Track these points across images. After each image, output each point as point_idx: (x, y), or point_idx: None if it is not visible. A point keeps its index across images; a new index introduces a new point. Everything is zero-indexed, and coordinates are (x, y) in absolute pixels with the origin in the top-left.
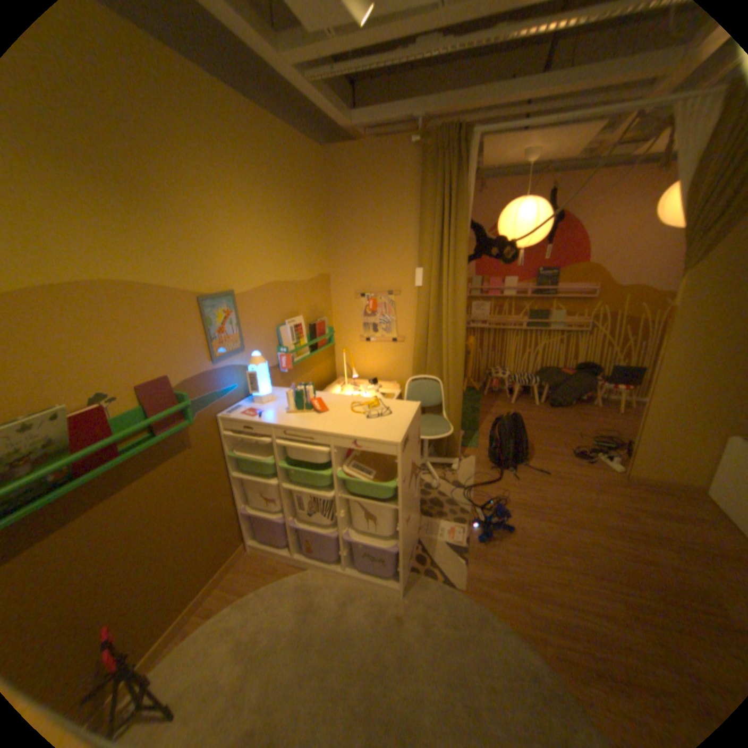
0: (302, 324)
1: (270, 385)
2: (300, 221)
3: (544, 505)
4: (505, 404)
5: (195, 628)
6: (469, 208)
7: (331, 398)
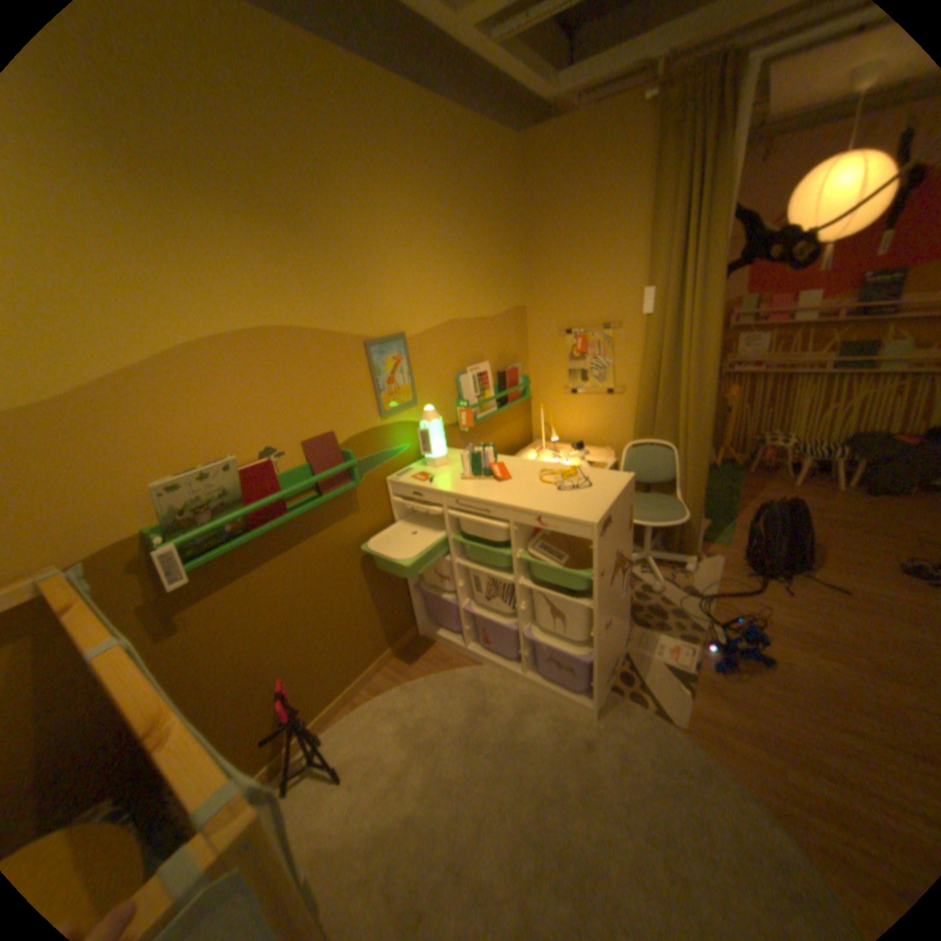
0: (488, 372)
1: (445, 446)
2: (488, 239)
3: (833, 638)
4: (784, 487)
5: (363, 702)
6: (734, 186)
7: (516, 464)
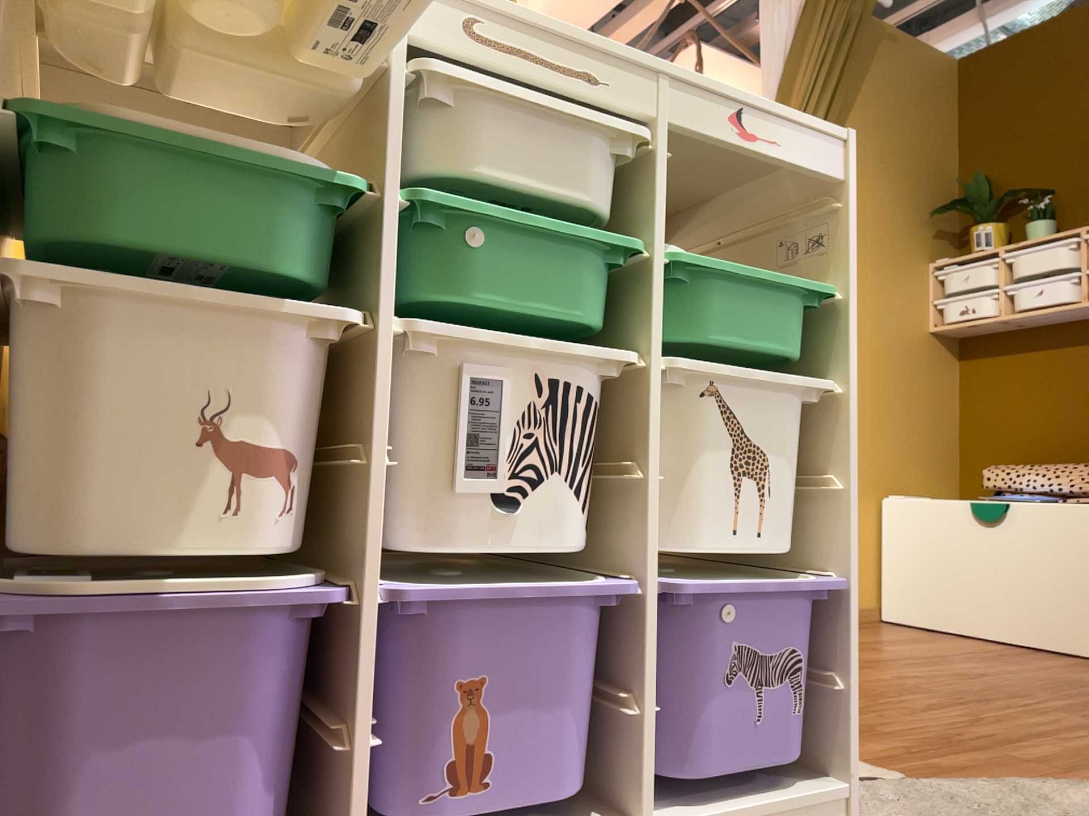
0: None
1: None
2: None
3: None
4: None
5: None
6: None
7: None
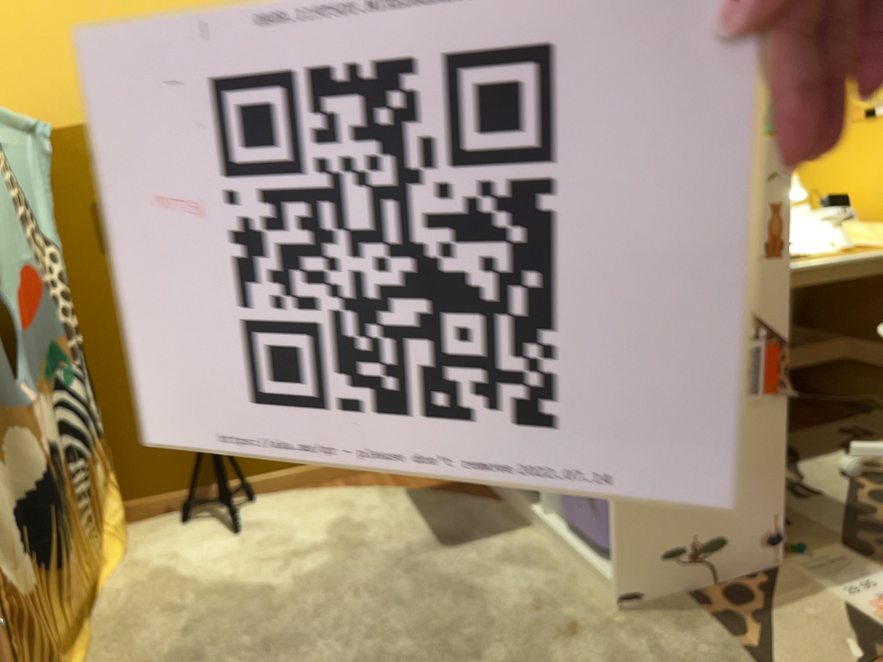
0: None
1: None
2: None
3: None
4: None
5: (330, 488)
6: None
7: None
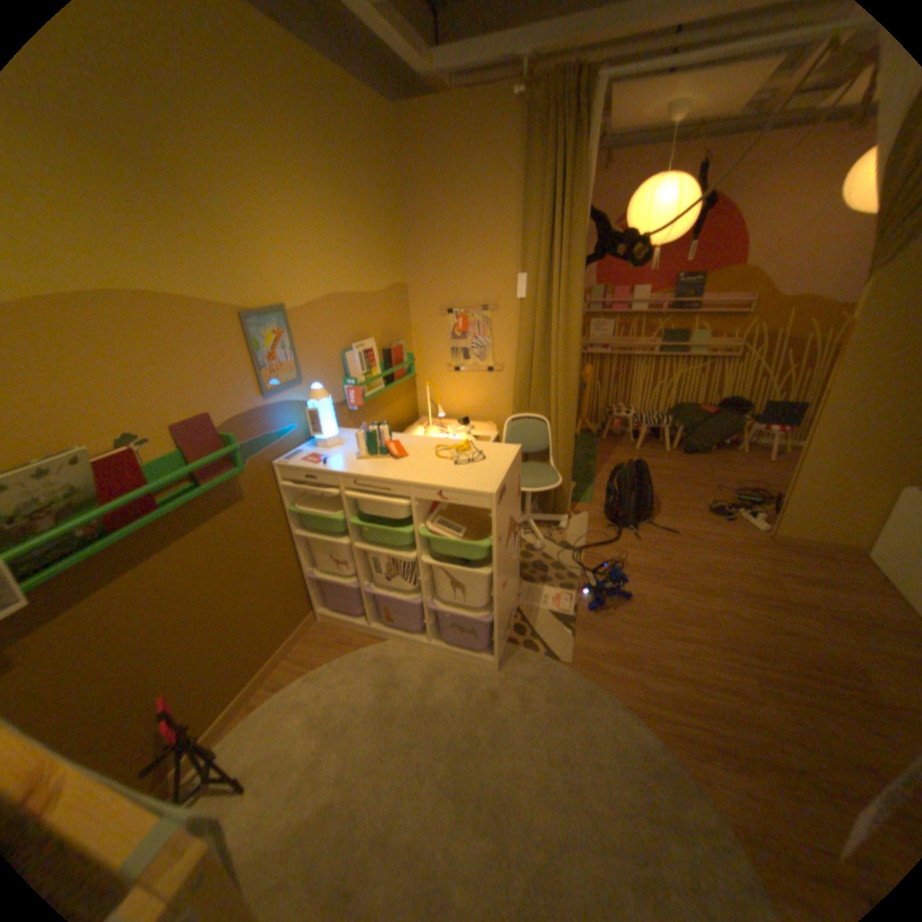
0: (374, 350)
1: (335, 426)
2: (367, 211)
3: (668, 569)
4: (627, 451)
5: (261, 702)
6: (588, 189)
7: (411, 442)
